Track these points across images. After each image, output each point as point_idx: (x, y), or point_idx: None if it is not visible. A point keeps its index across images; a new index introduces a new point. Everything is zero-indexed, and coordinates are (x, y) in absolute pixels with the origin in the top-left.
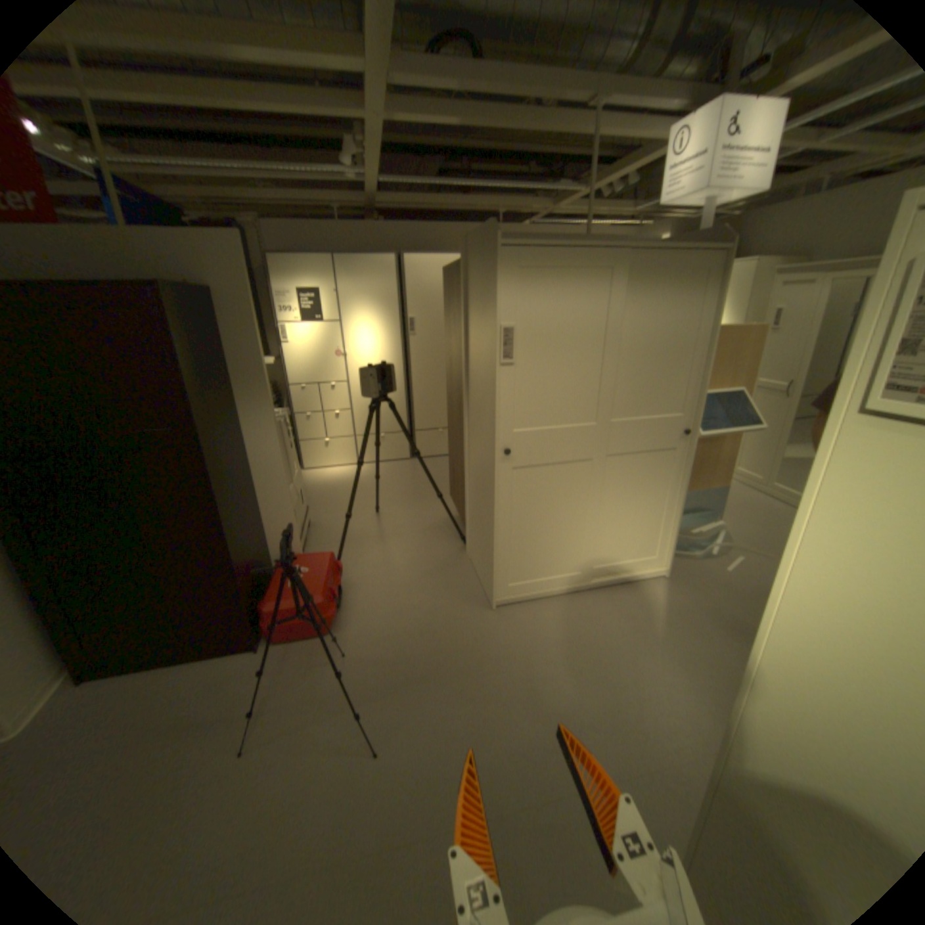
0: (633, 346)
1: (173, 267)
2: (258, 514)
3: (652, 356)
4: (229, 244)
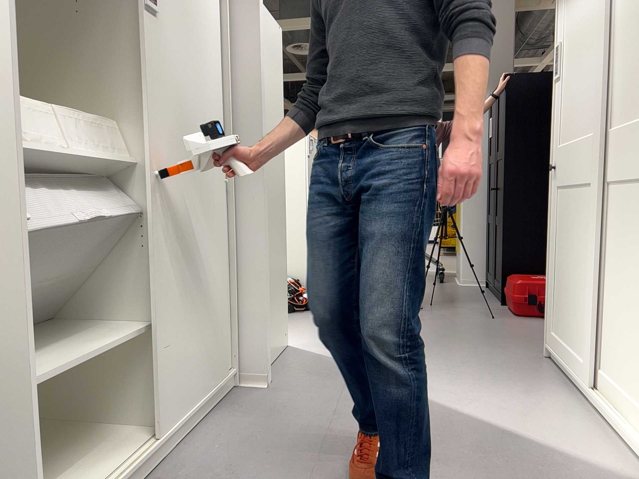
0: (621, 20)
1: None
2: None
3: (636, 23)
4: None
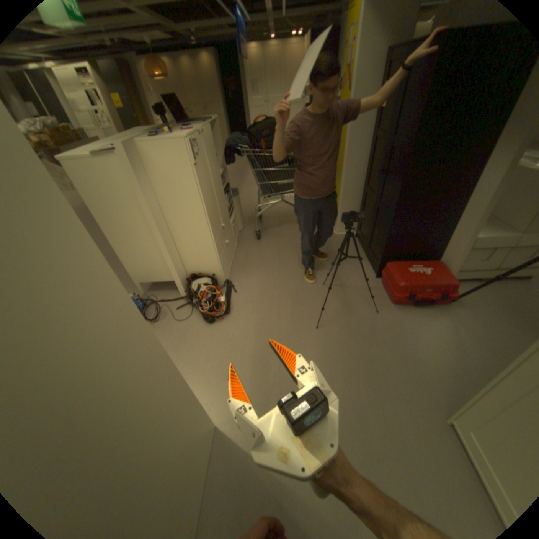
0: None
1: None
2: (452, 227)
3: None
4: None
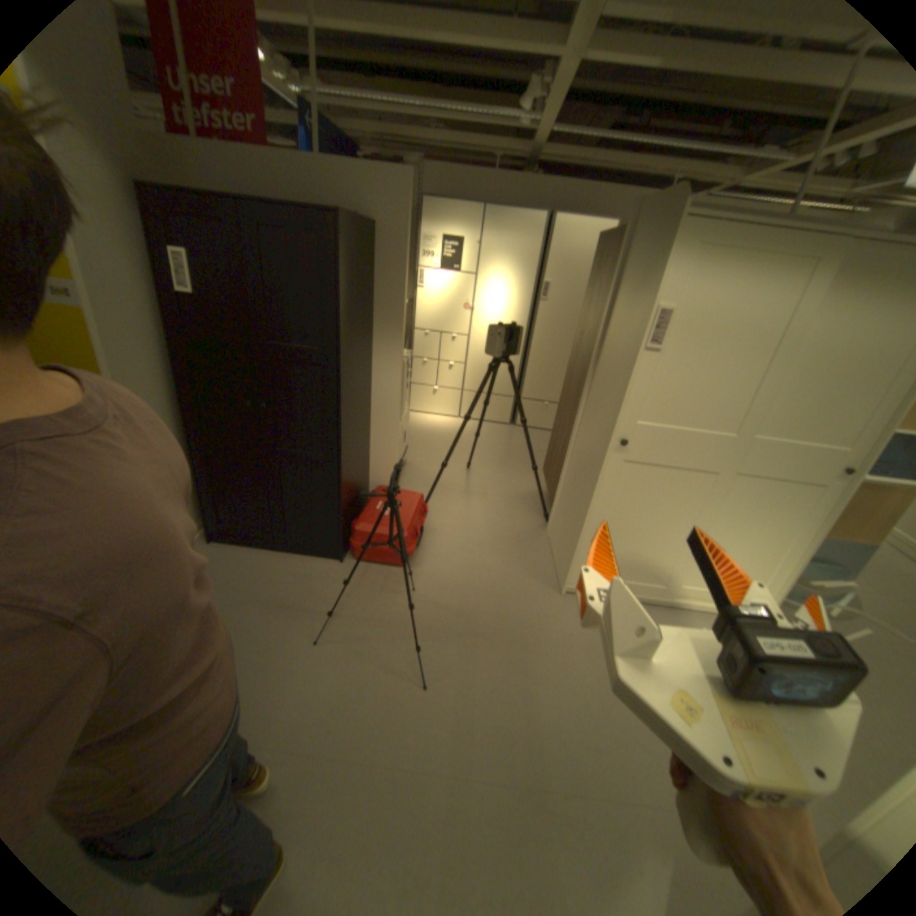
0: (814, 357)
1: (349, 198)
2: (369, 442)
3: (836, 373)
4: (402, 181)
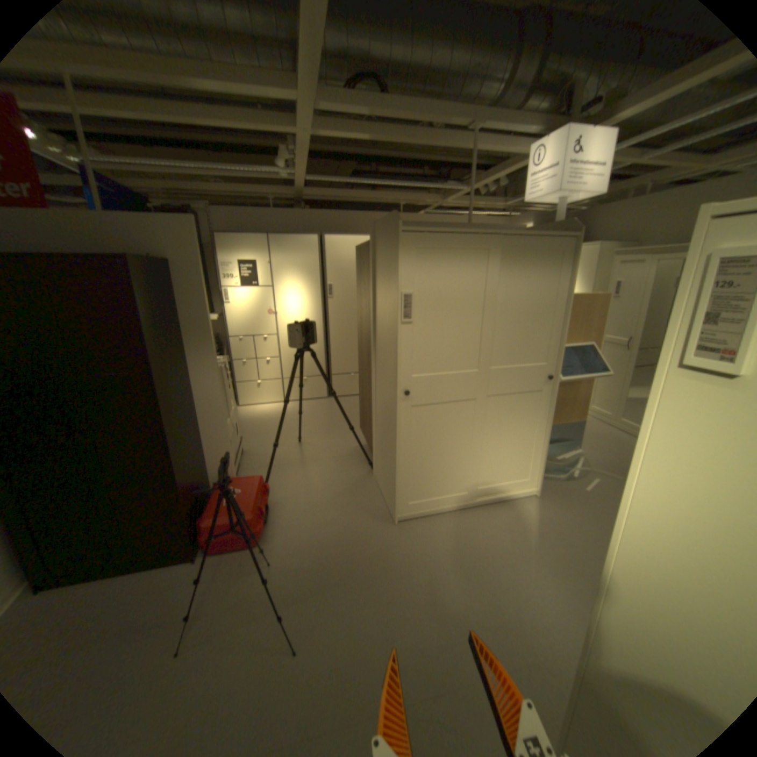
0: (506, 310)
1: (139, 243)
2: (200, 443)
3: (521, 317)
4: (185, 226)
